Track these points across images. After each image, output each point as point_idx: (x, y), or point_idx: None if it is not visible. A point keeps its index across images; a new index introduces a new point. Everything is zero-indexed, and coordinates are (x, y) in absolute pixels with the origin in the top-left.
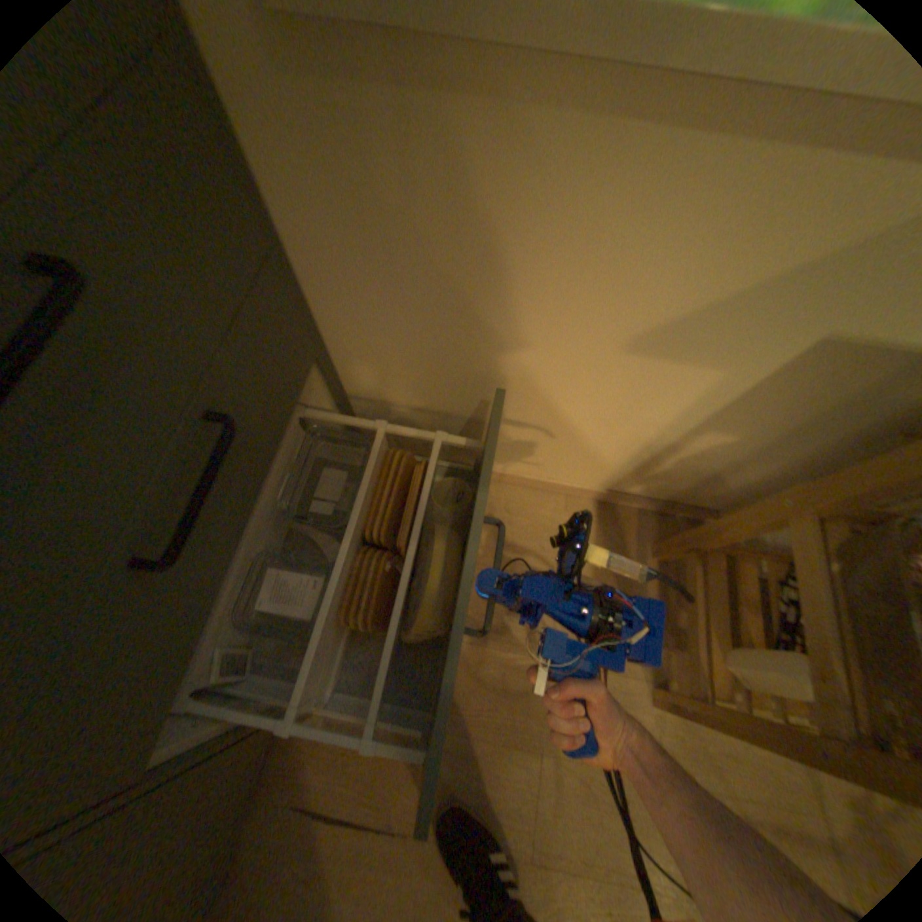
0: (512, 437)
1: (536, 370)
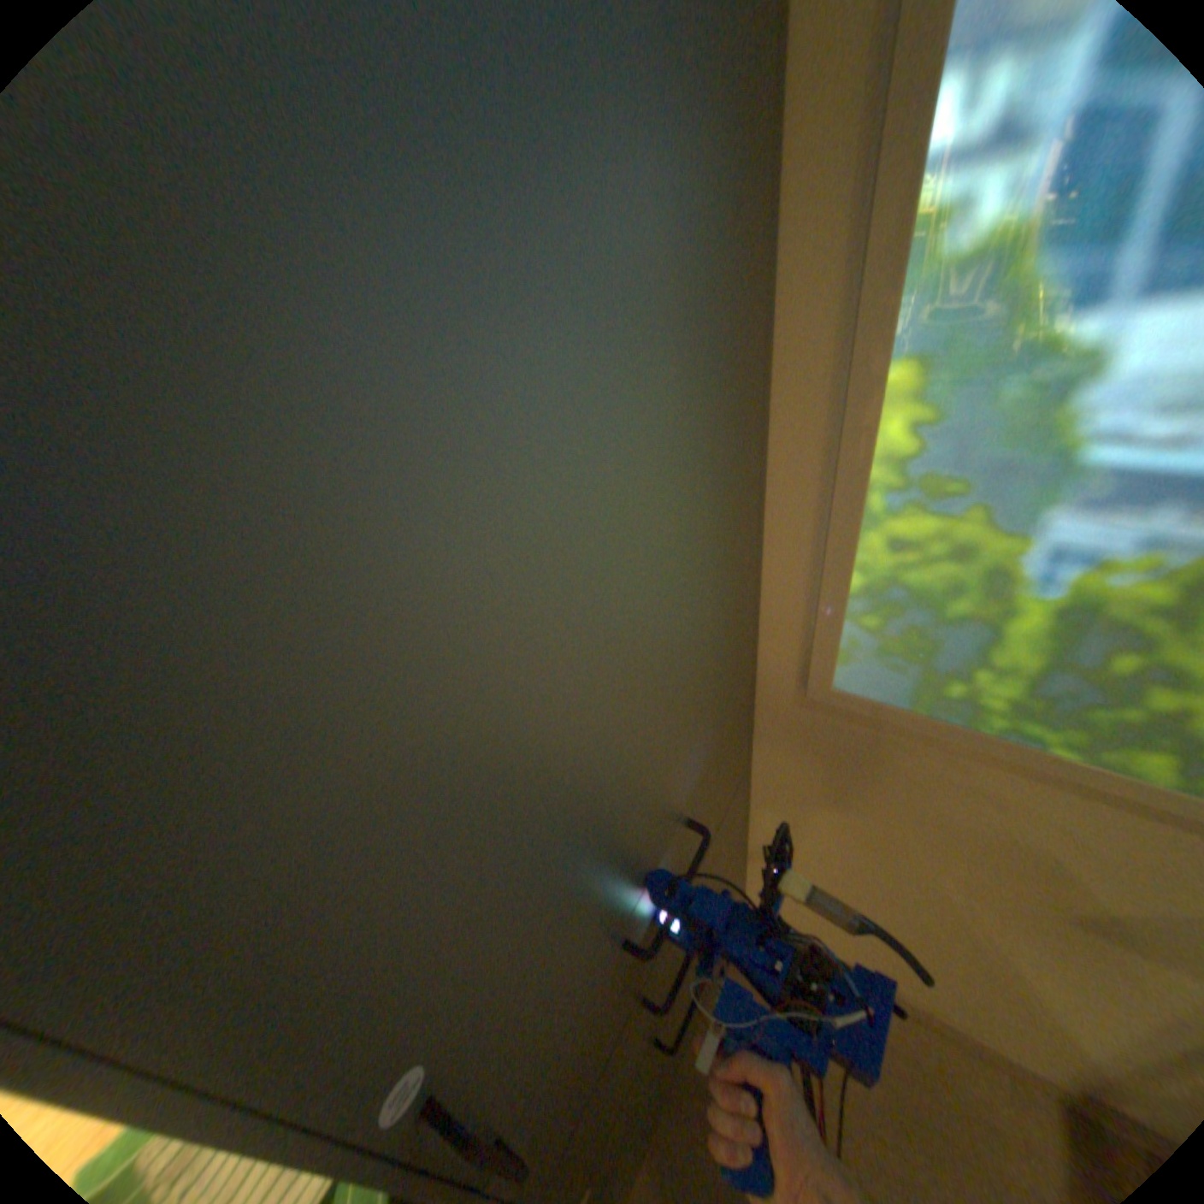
0: (931, 965)
1: (967, 909)
